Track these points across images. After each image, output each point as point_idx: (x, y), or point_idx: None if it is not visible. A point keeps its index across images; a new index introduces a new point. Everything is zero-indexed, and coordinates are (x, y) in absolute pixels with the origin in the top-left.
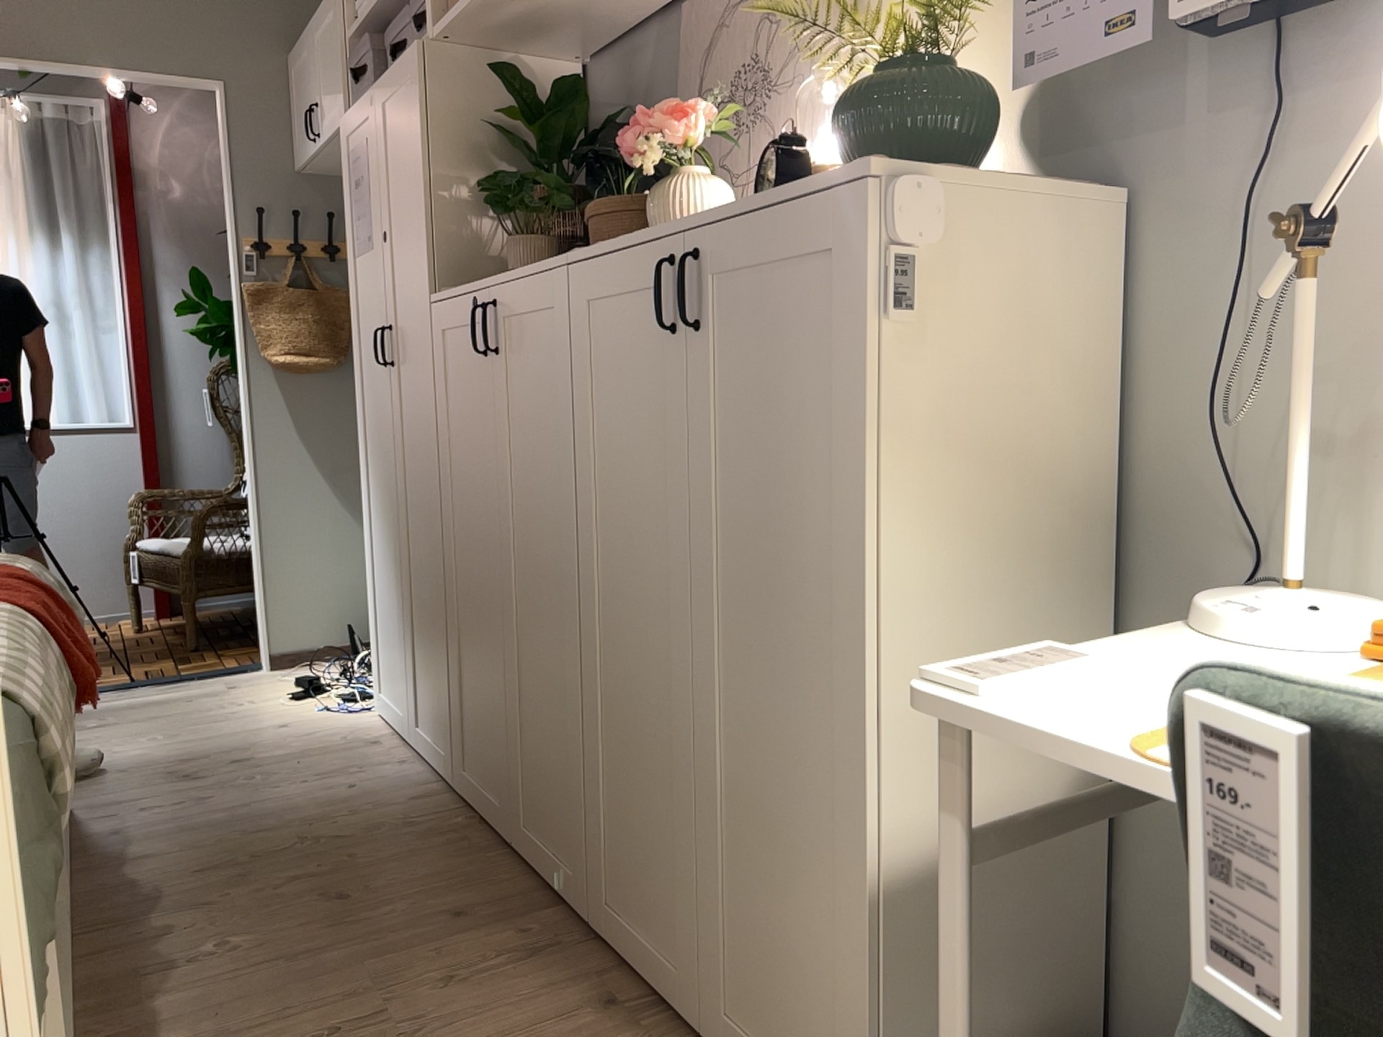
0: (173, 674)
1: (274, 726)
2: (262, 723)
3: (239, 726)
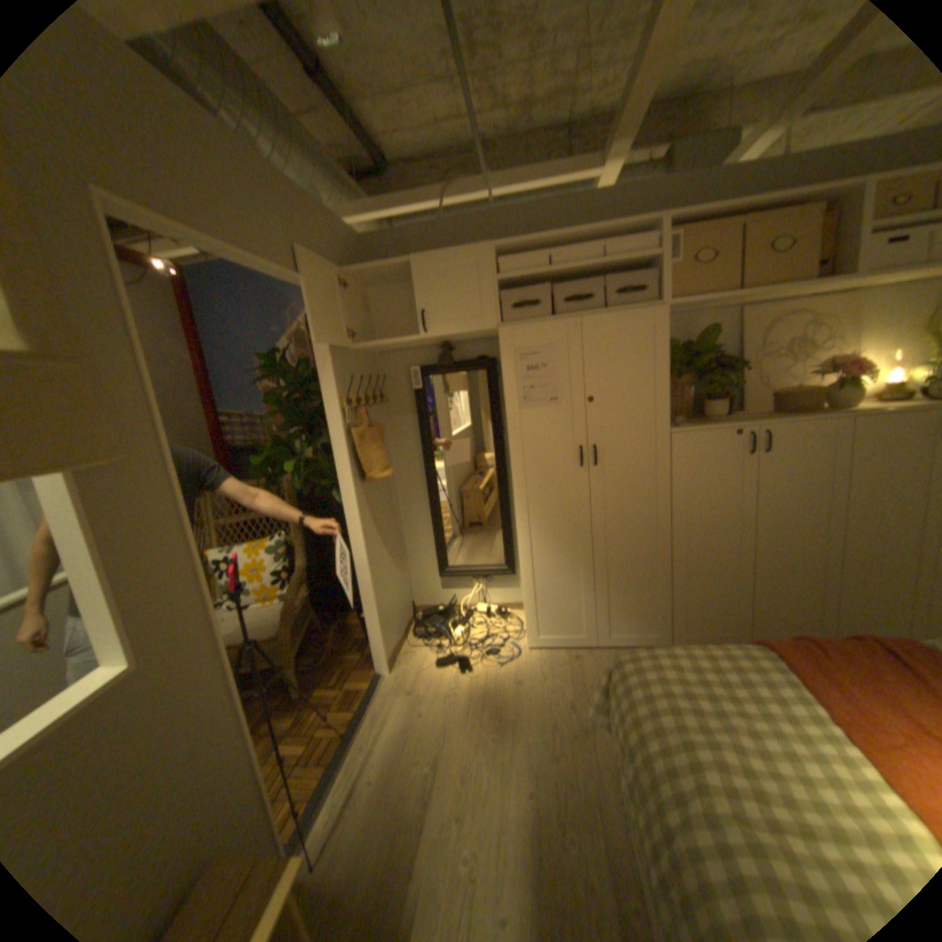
0: (350, 715)
1: (513, 686)
2: (504, 690)
3: (501, 700)
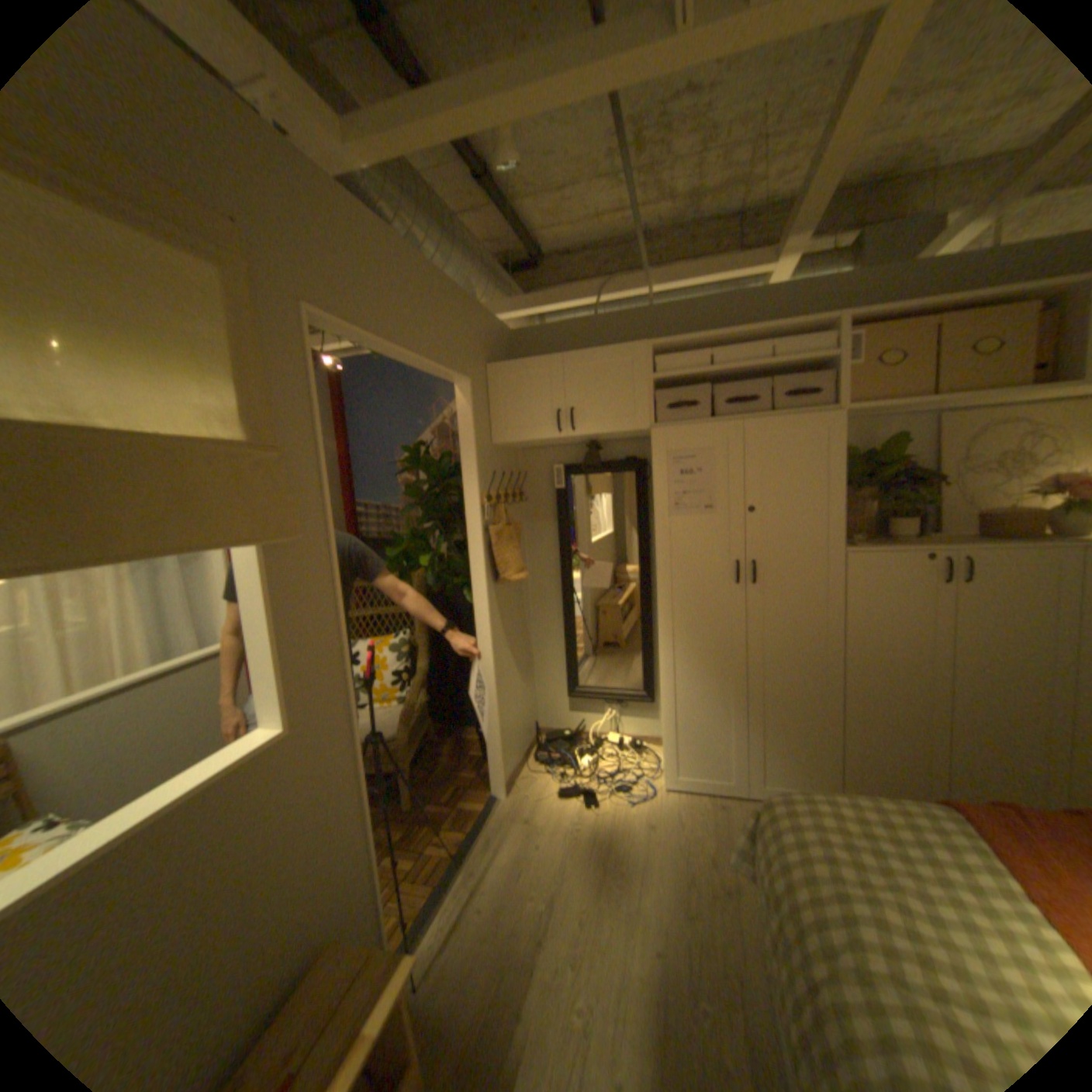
0: (462, 837)
1: (644, 831)
2: (634, 834)
3: (629, 844)
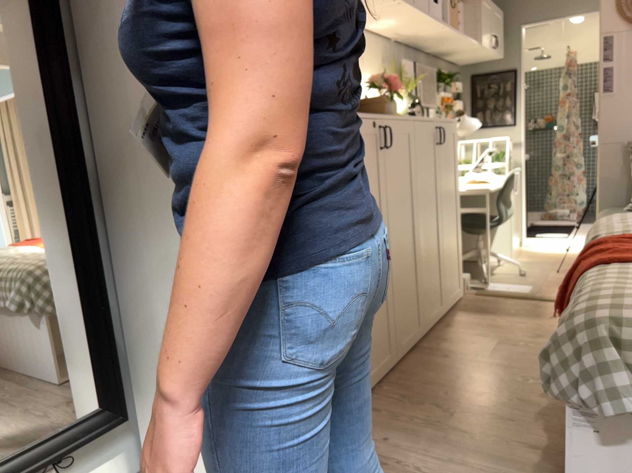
0: None
1: None
2: None
3: None
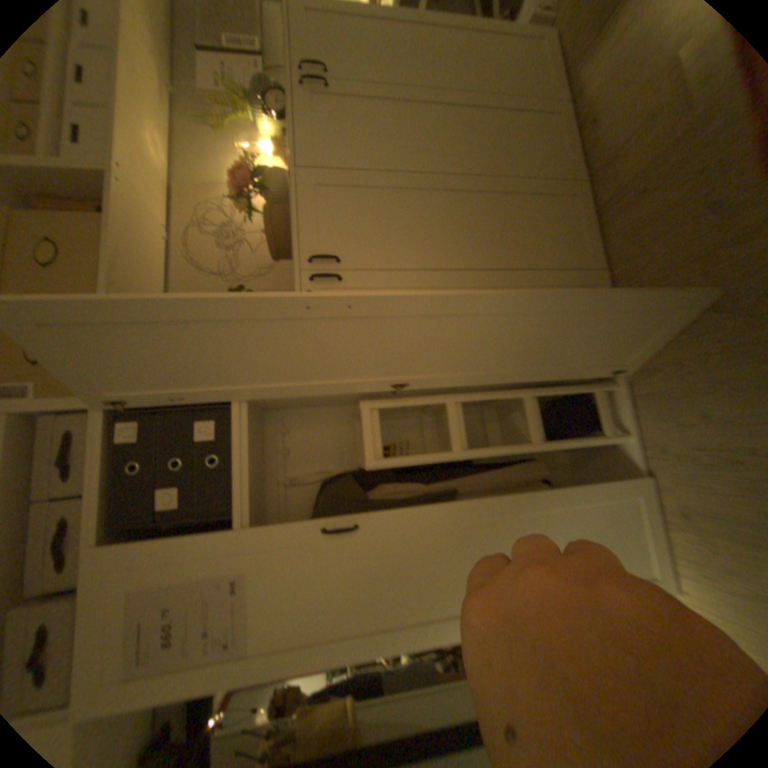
0: None
1: None
2: None
3: None
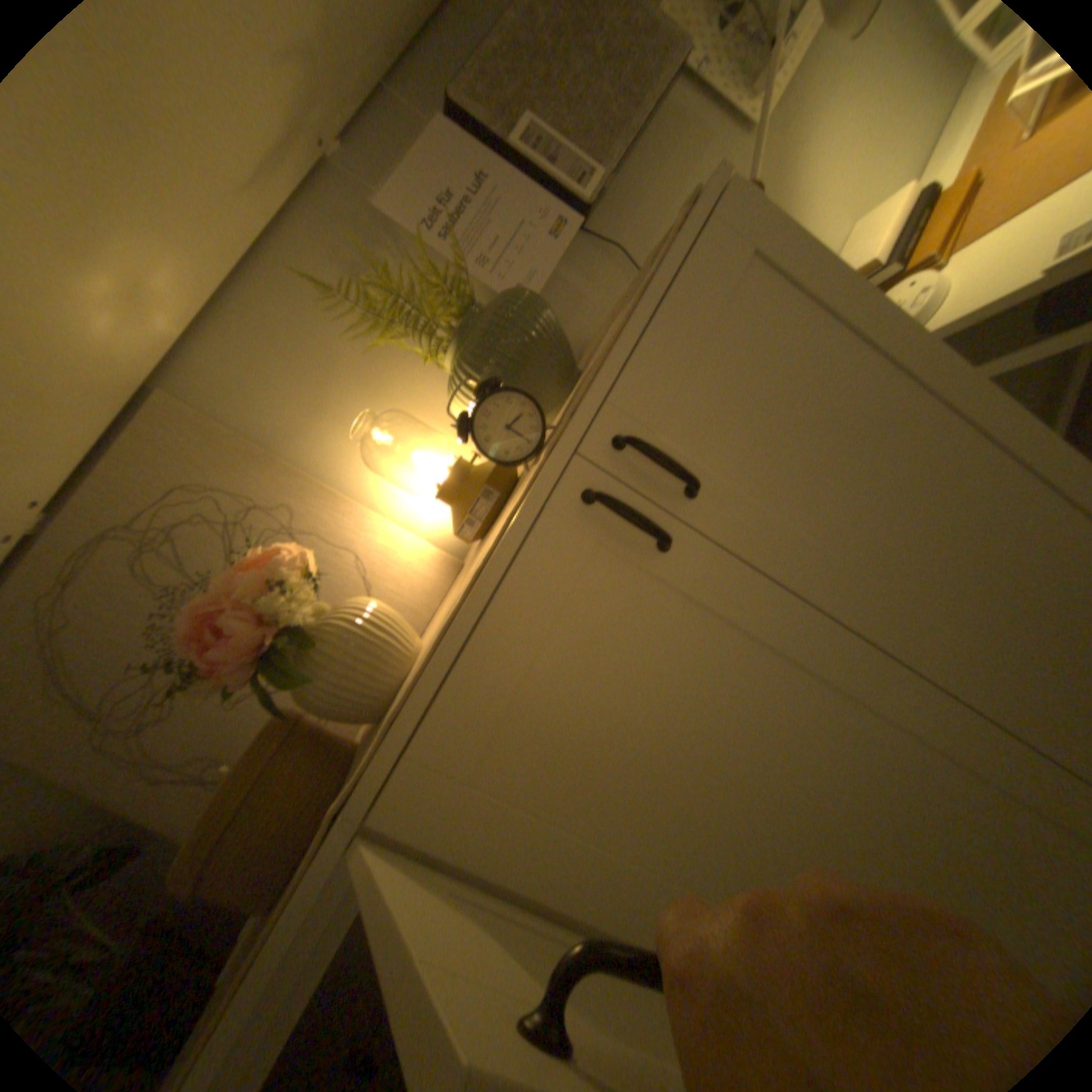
0: None
1: None
2: None
3: None
